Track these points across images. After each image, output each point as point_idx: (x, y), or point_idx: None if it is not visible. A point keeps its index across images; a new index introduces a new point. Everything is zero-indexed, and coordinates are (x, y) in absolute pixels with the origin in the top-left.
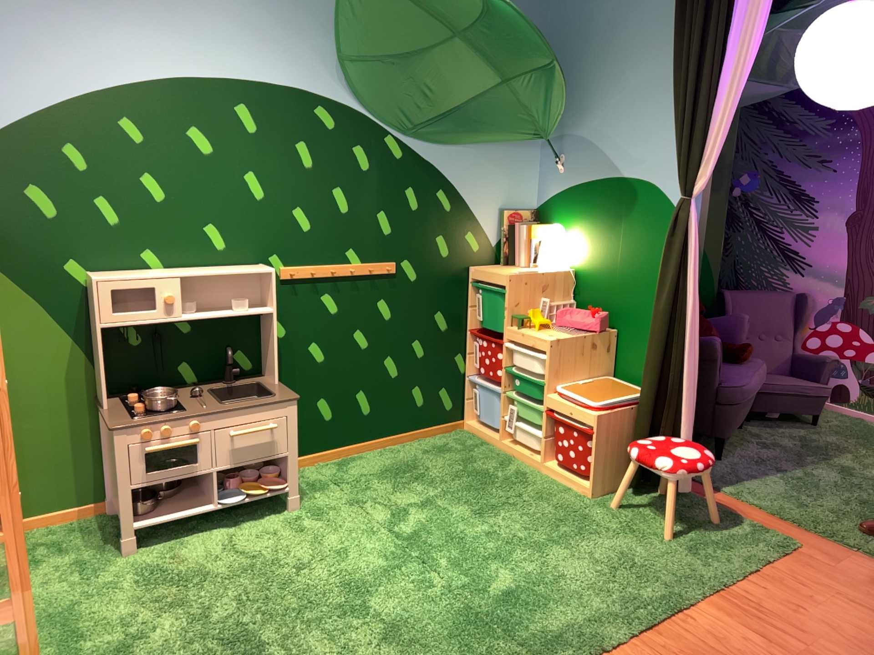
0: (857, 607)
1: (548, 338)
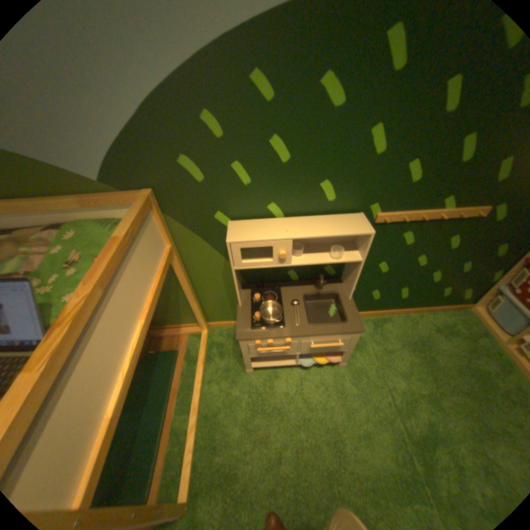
0: None
1: None
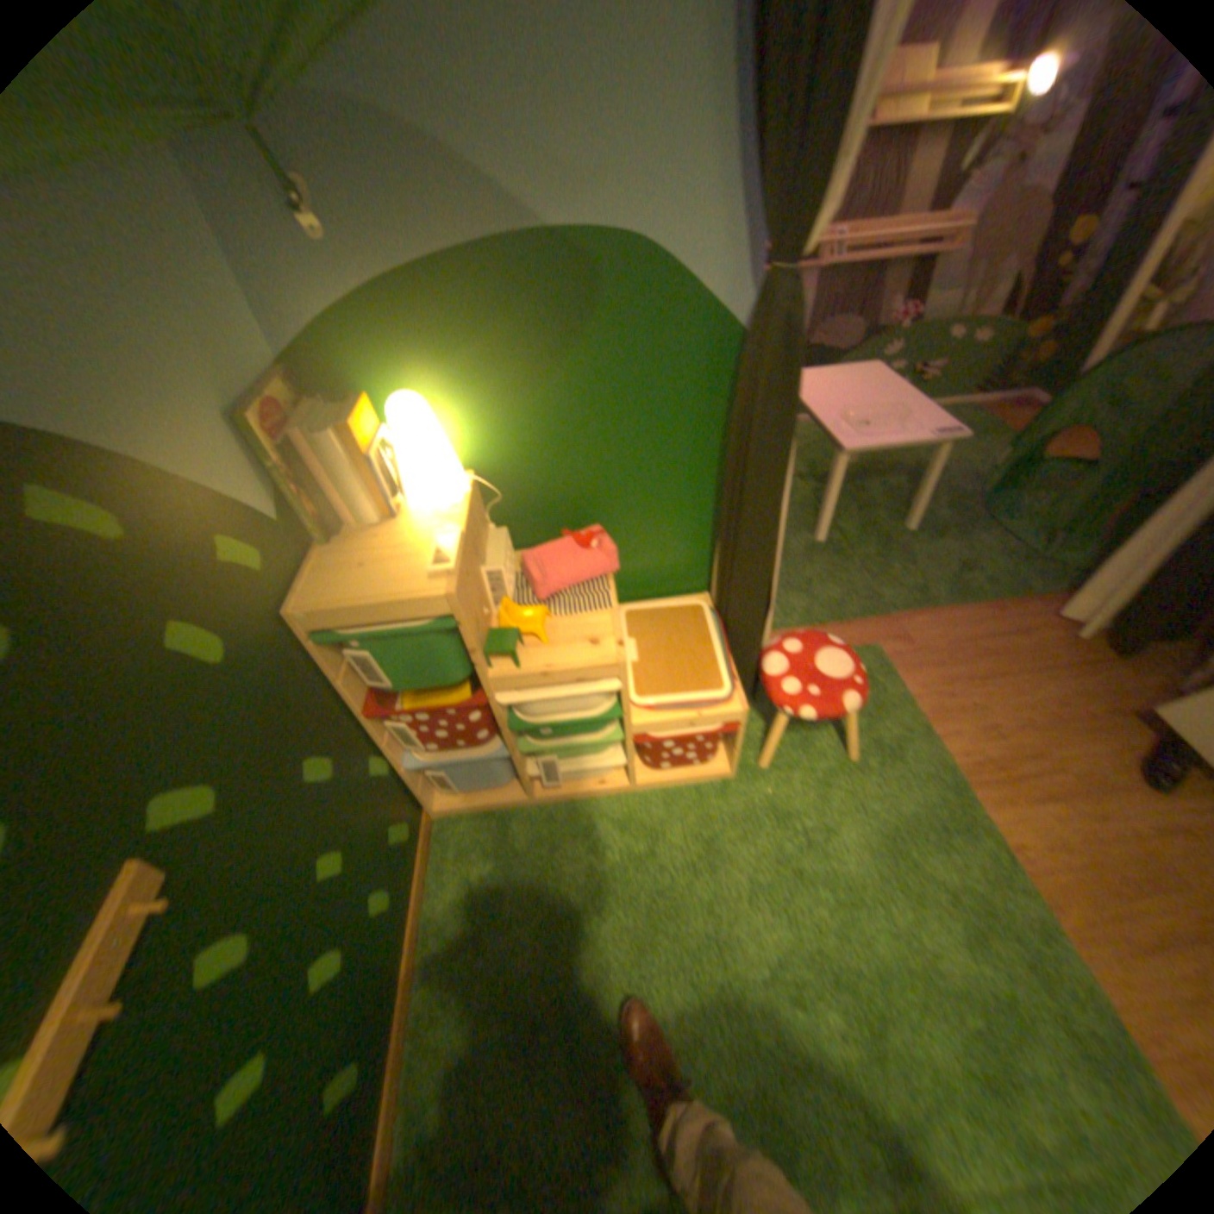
0: (991, 683)
1: (608, 656)
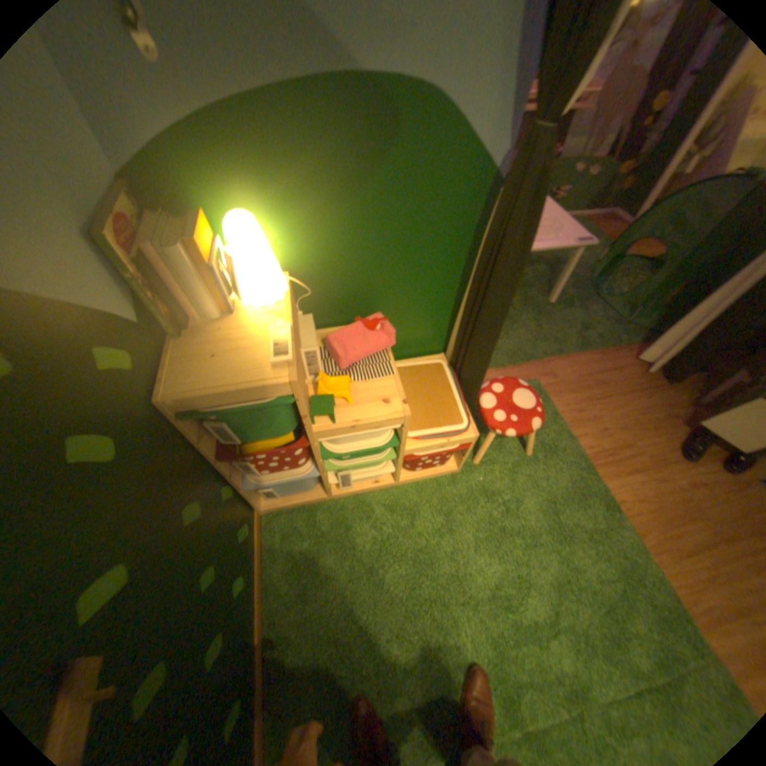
0: (602, 402)
1: (396, 410)
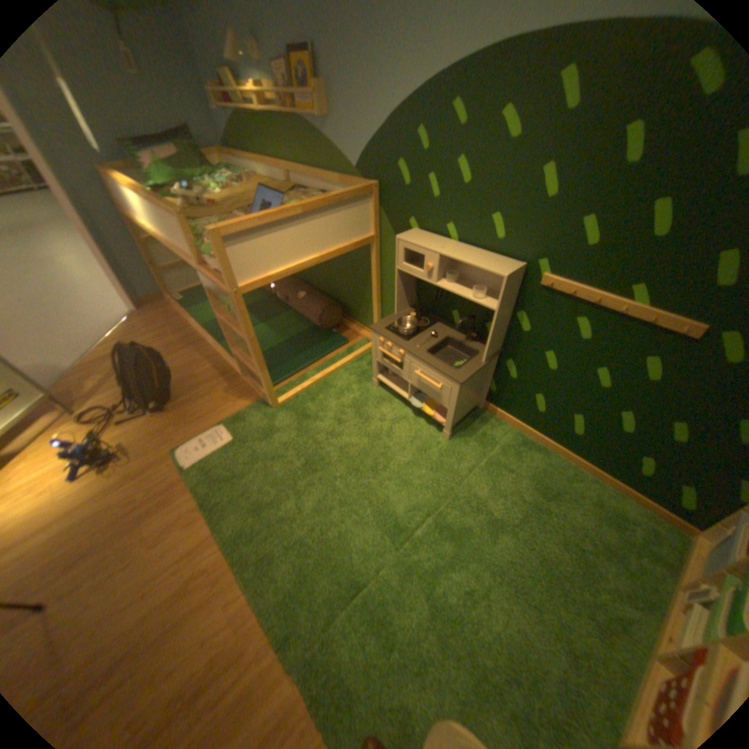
0: None
1: None
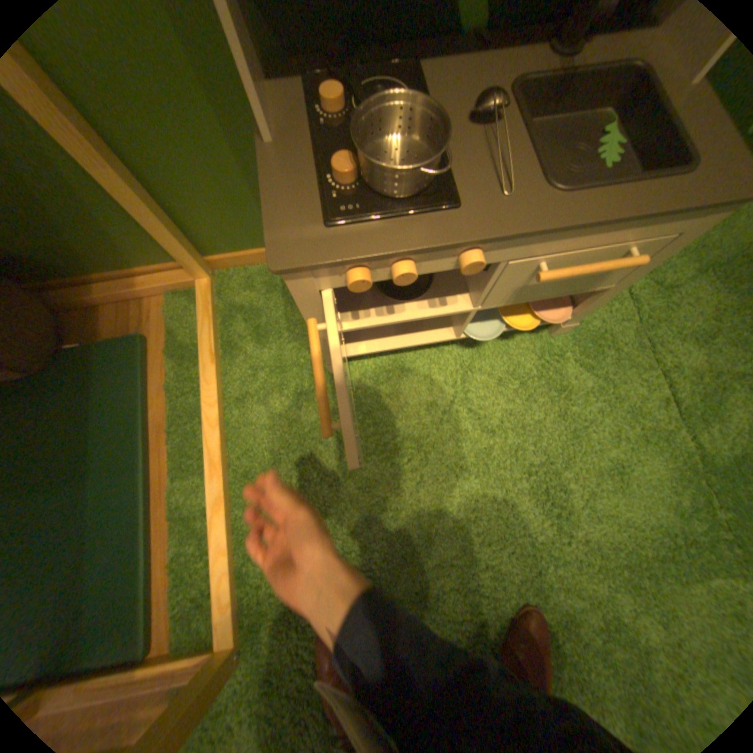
0: None
1: None
